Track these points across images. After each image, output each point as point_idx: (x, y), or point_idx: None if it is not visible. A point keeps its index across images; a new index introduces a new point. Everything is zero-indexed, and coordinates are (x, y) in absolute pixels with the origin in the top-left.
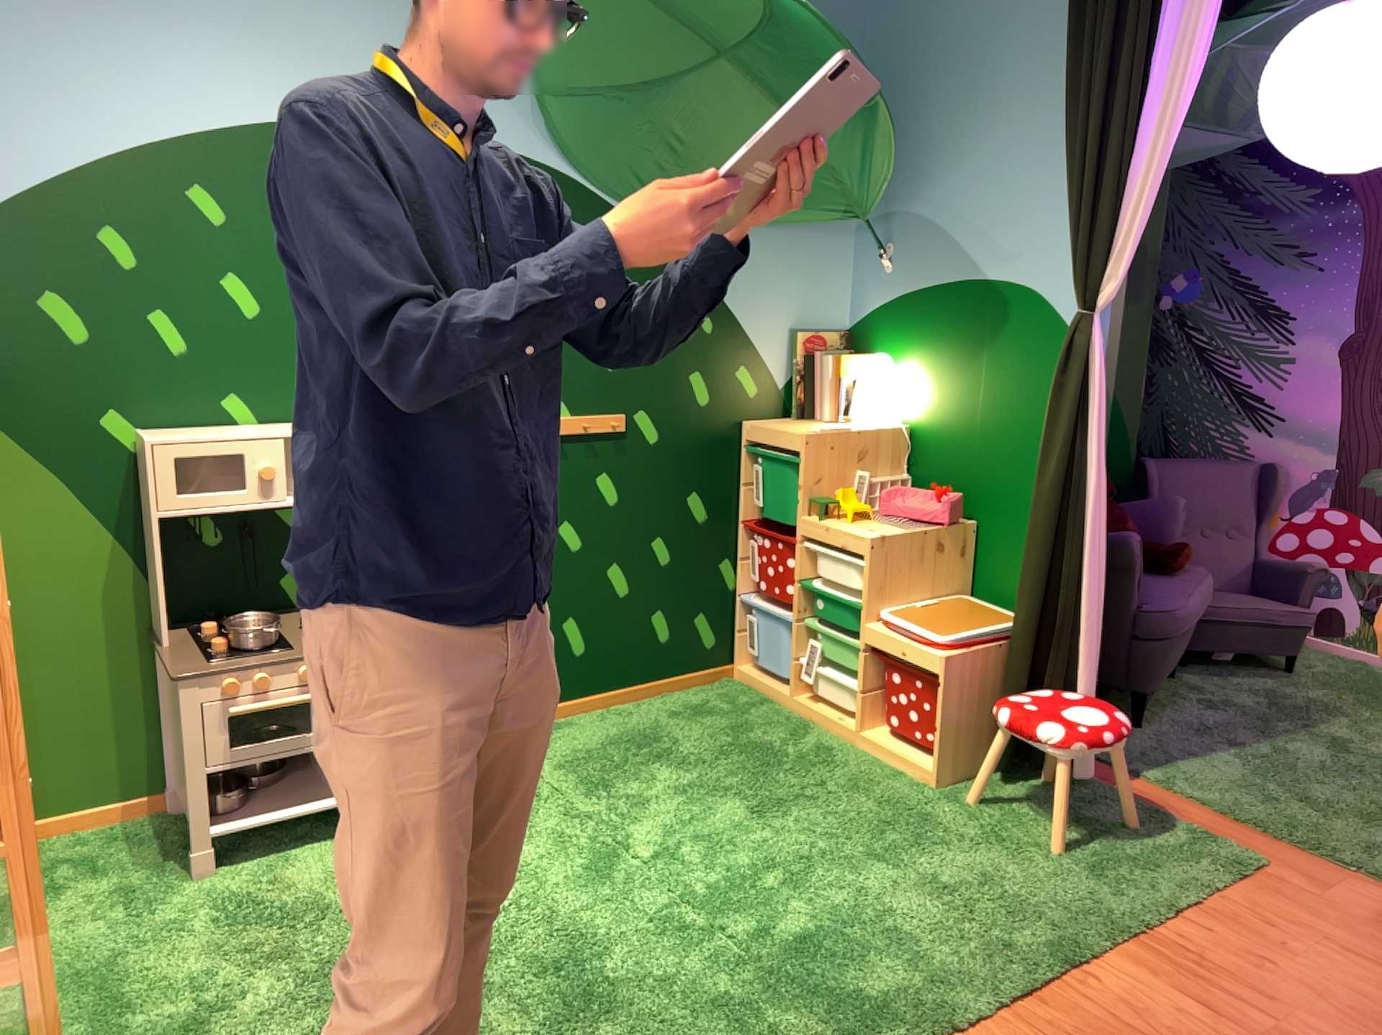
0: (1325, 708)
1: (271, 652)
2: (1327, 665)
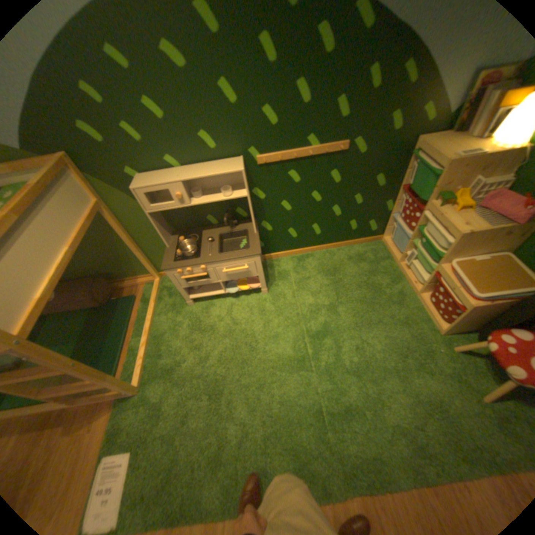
0: None
1: (194, 257)
2: None
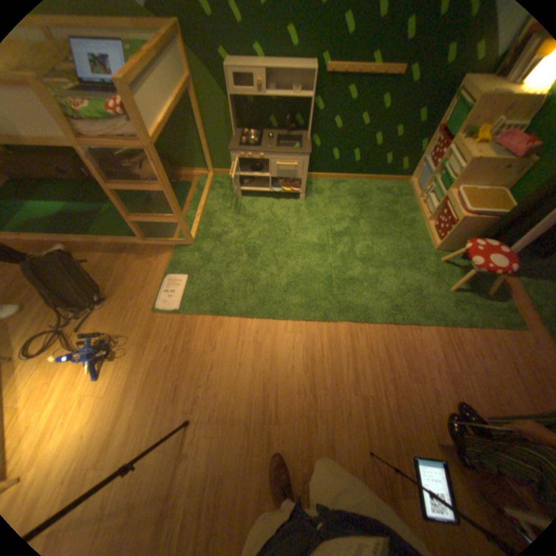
0: None
1: (254, 146)
2: None
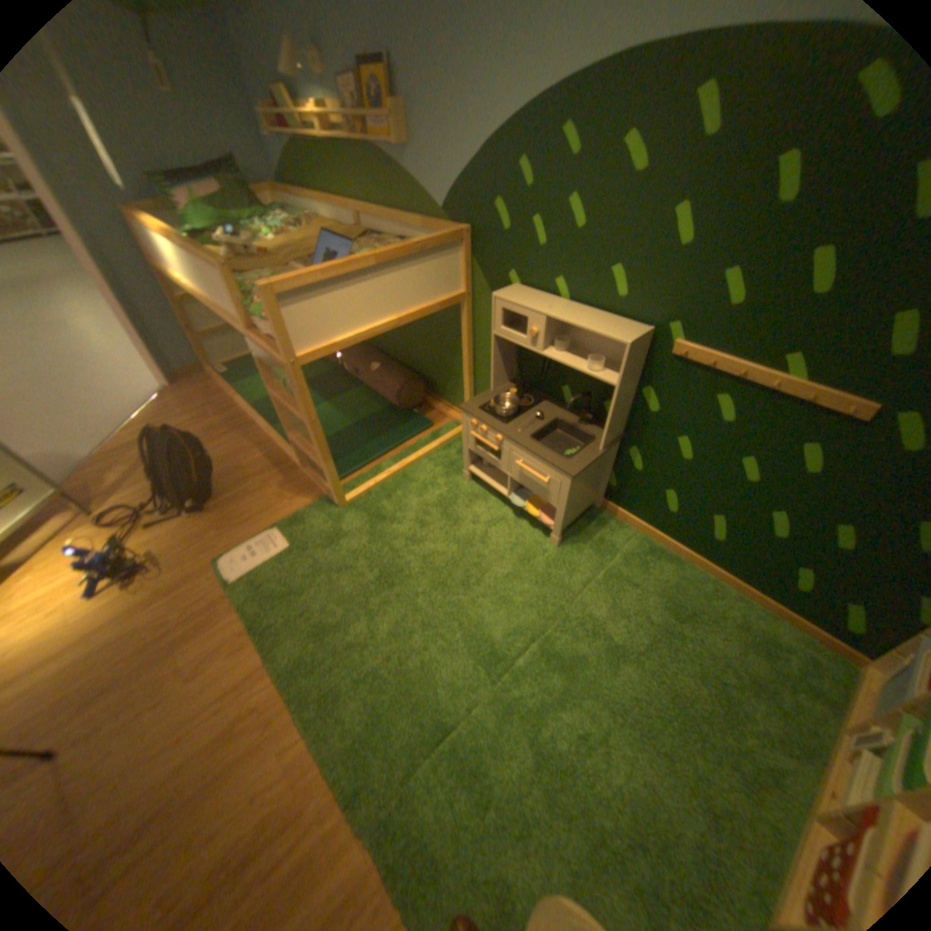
0: None
1: (501, 420)
2: None
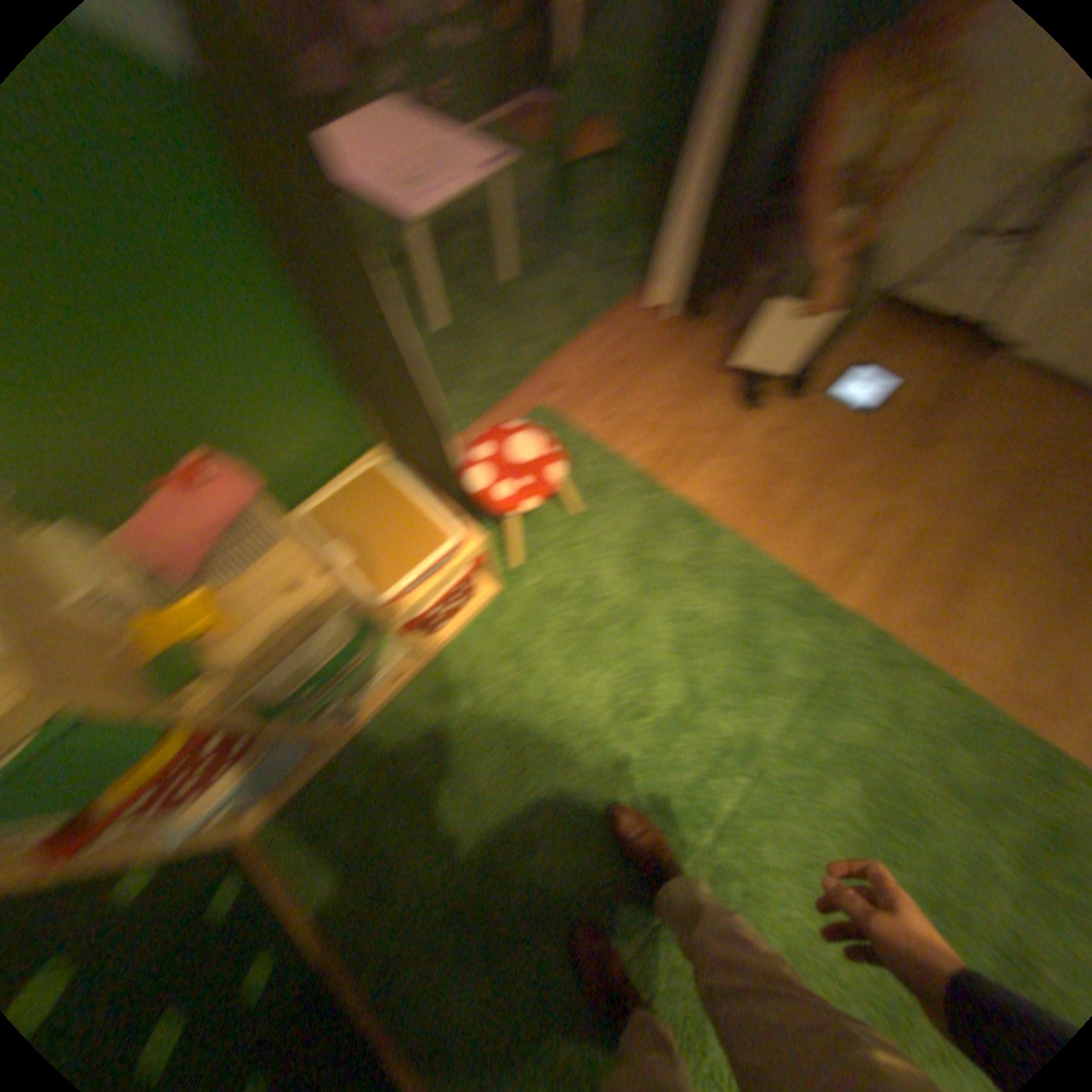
0: None
1: None
2: None
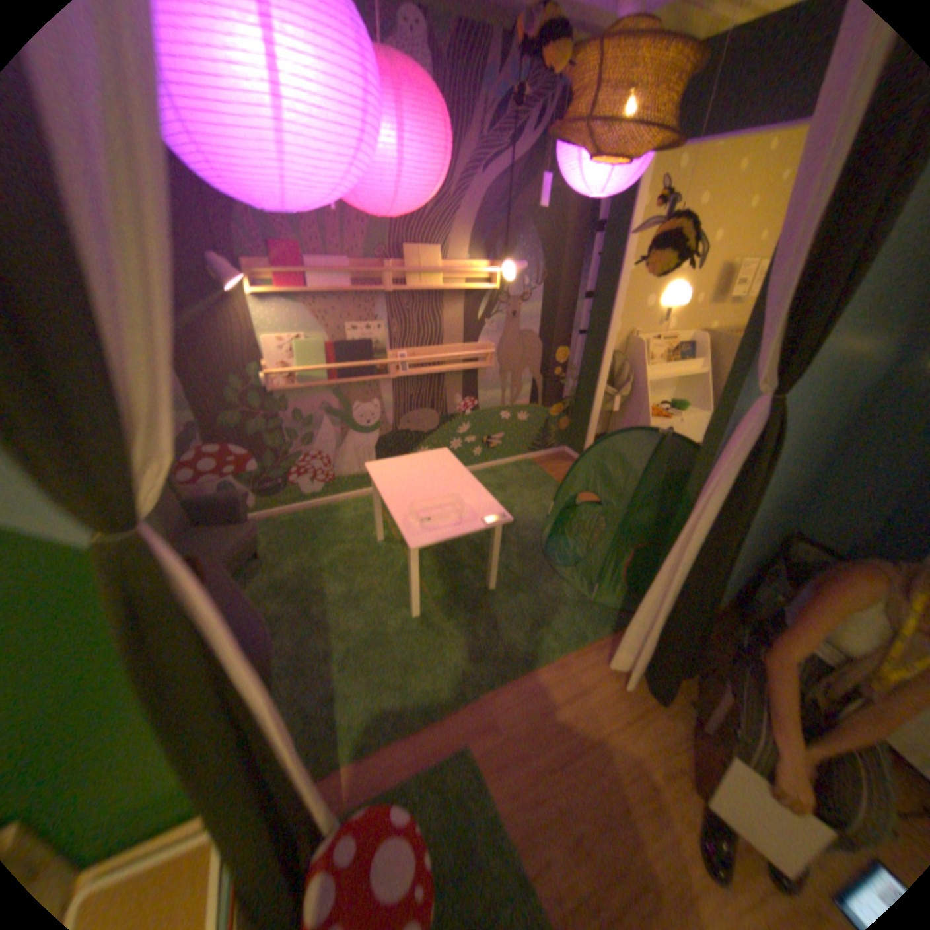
0: (309, 573)
1: None
2: (264, 535)
